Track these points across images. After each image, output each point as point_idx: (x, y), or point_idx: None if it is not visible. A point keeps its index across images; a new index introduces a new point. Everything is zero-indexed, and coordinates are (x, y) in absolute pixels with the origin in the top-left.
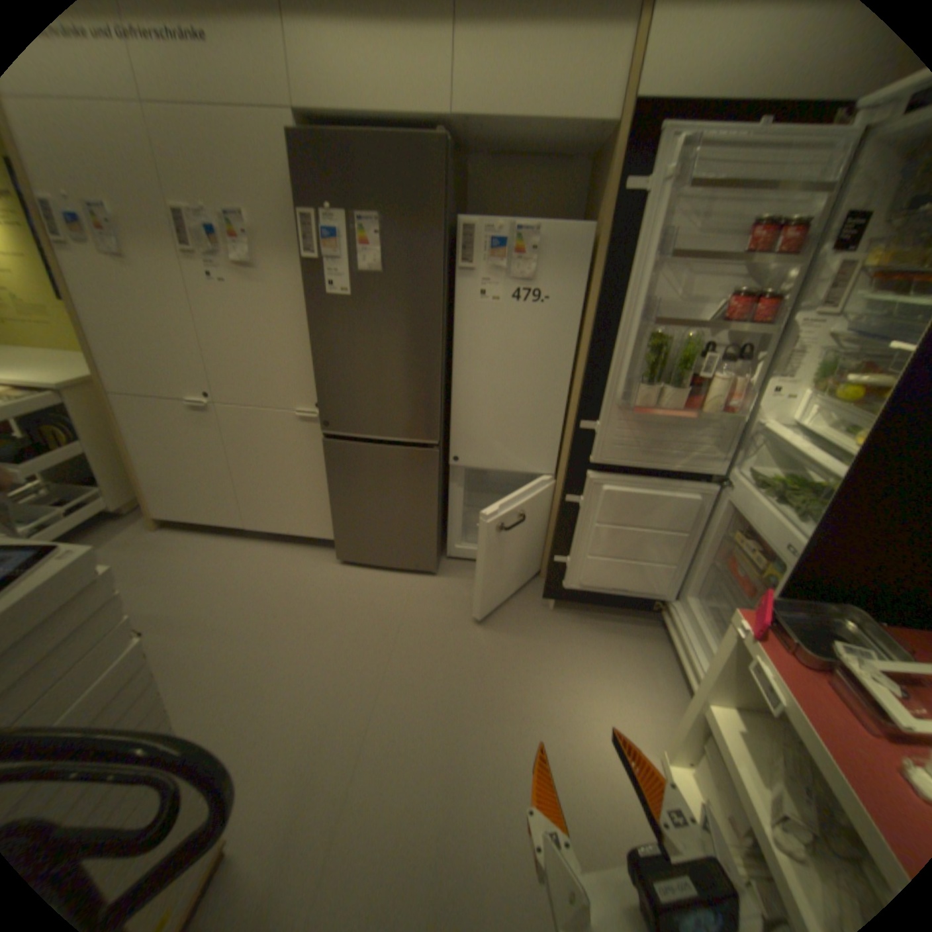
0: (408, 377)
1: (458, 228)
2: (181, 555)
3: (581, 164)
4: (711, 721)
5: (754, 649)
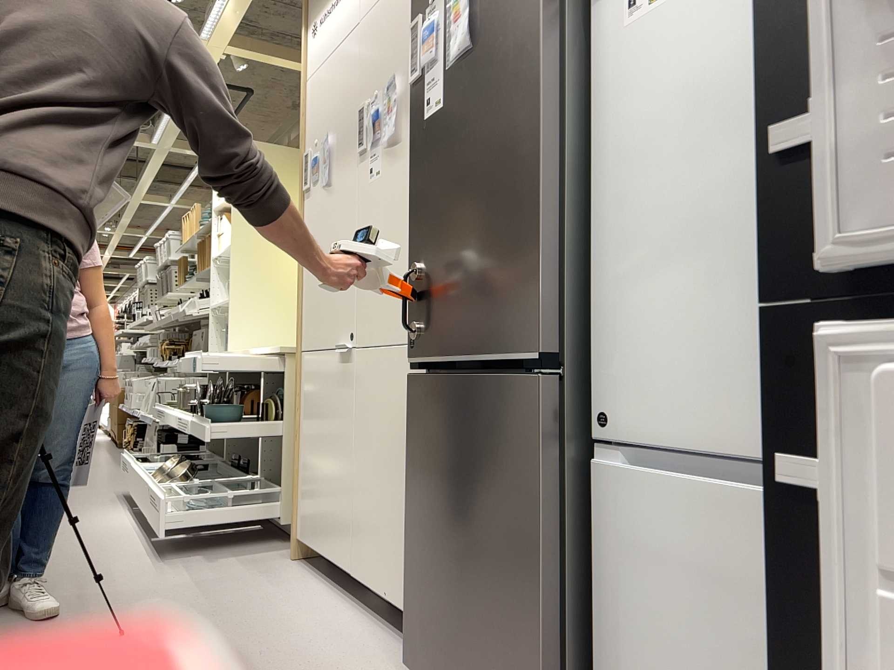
0: (497, 215)
1: None
2: (273, 588)
3: None
4: None
5: None
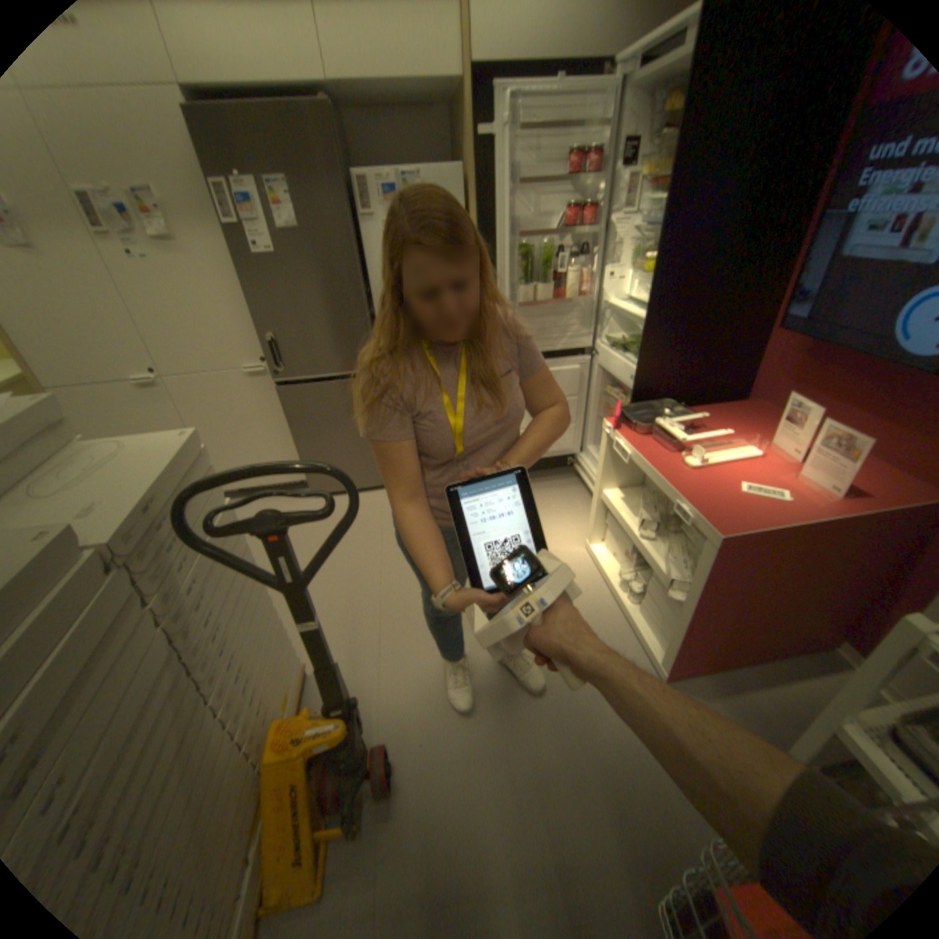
0: (339, 316)
1: (352, 180)
2: None
3: (439, 110)
4: (604, 500)
5: (614, 437)
